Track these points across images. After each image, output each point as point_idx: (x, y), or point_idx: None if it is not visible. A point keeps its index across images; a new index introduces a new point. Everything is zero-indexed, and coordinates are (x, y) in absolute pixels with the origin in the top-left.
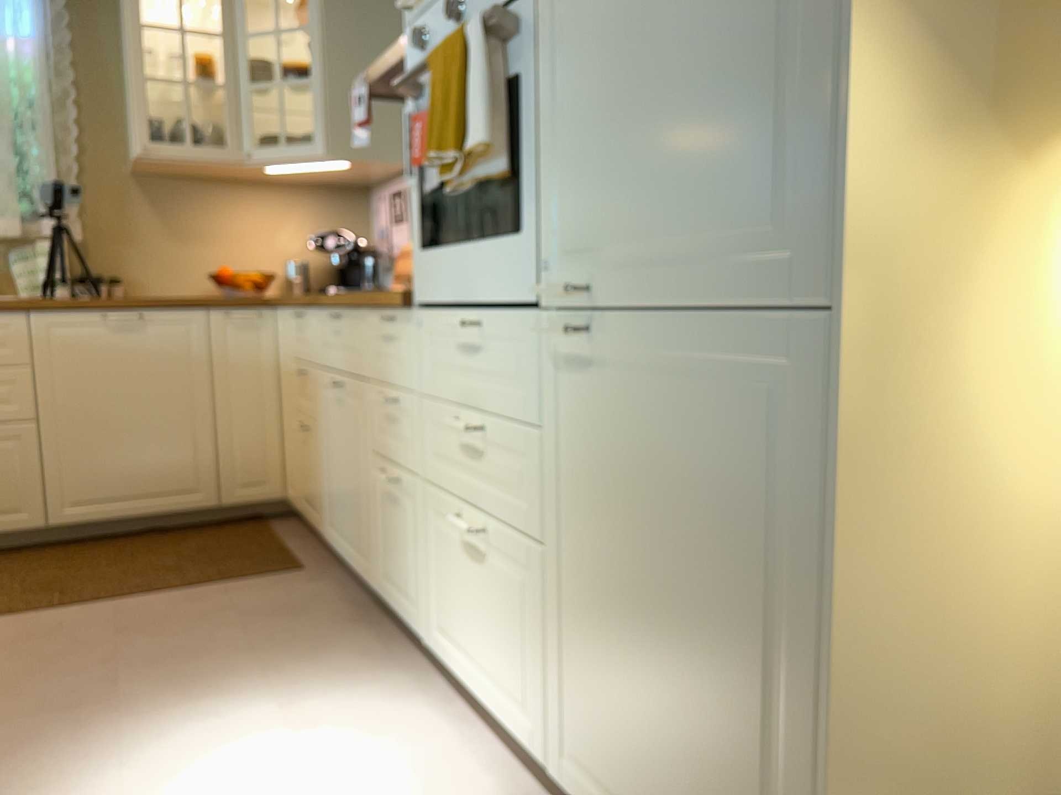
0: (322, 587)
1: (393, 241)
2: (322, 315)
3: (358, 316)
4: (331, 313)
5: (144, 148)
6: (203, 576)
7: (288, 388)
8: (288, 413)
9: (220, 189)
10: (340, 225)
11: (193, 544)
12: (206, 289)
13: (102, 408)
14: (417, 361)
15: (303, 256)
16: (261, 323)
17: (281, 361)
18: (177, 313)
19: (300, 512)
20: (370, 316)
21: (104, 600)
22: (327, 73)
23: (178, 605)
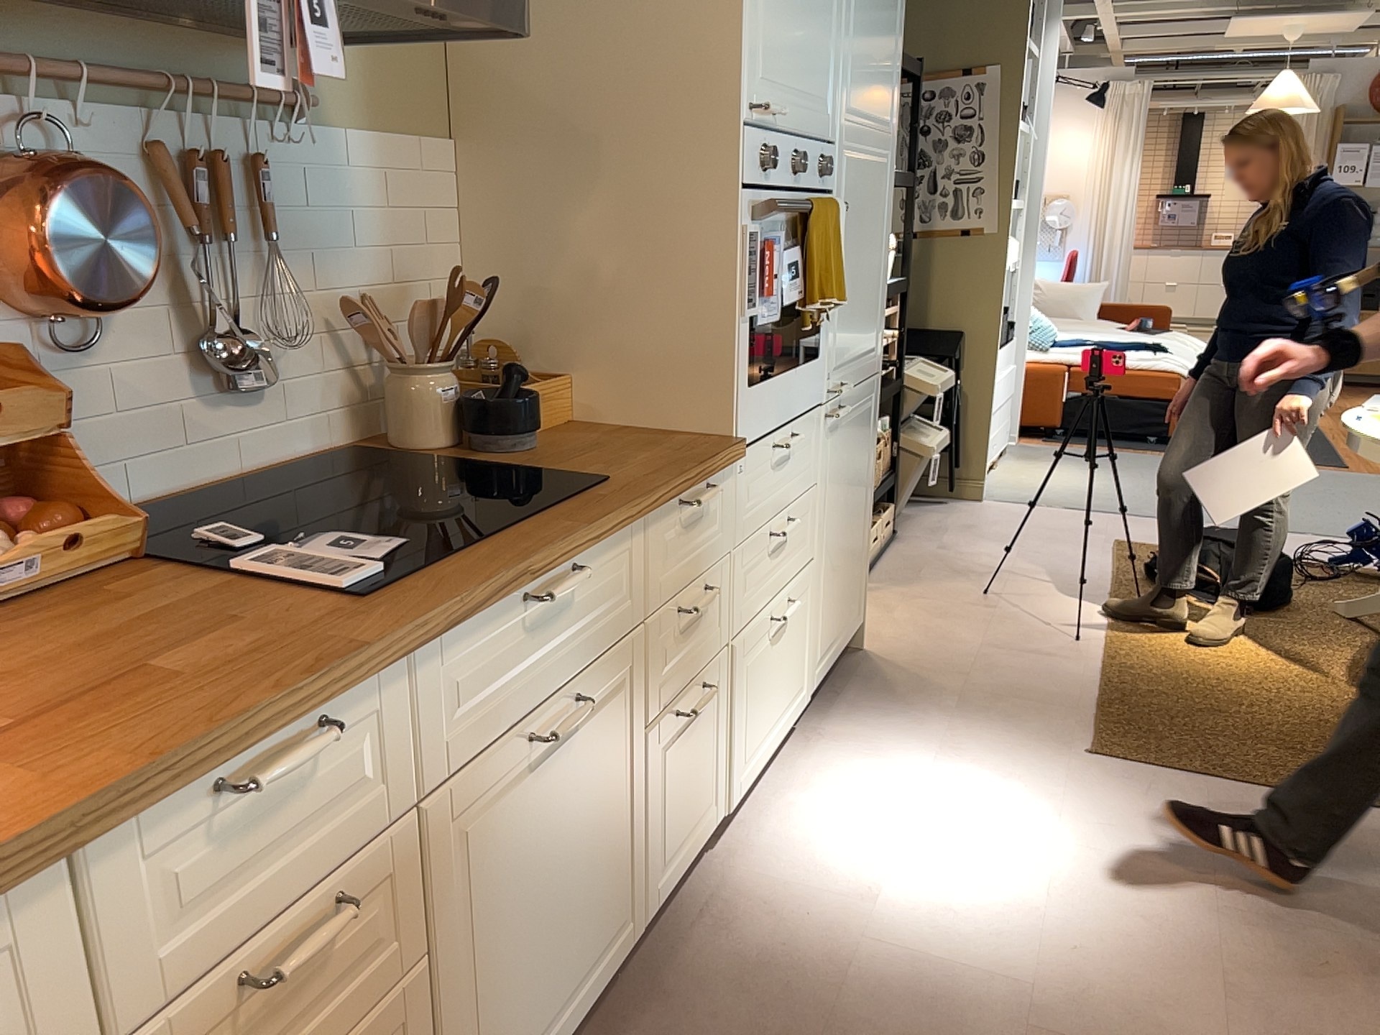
0: None
1: None
2: (470, 630)
3: (628, 533)
4: (526, 591)
5: None
6: None
7: None
8: None
9: None
10: None
11: None
12: None
13: None
14: (731, 515)
15: None
16: None
17: None
18: None
19: None
20: (659, 513)
21: None
22: None
23: None
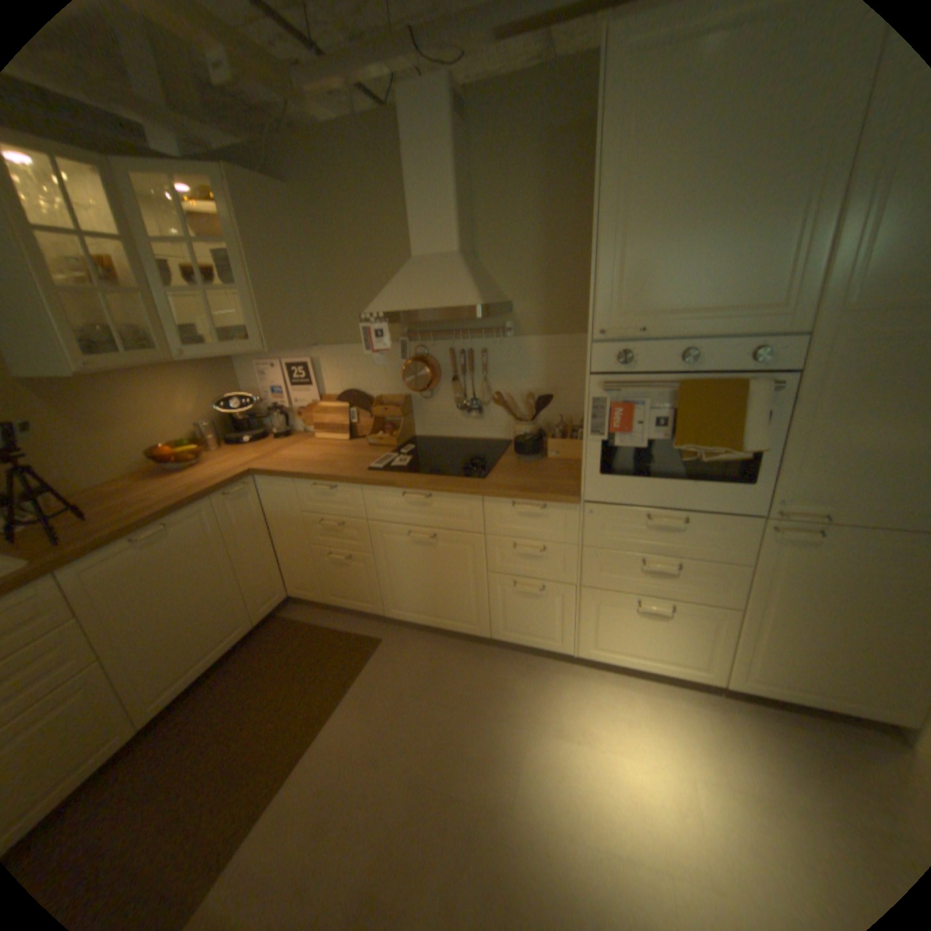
0: (415, 646)
1: (292, 397)
2: (383, 490)
3: (469, 498)
4: (406, 491)
5: (83, 366)
6: (332, 685)
7: (293, 530)
8: (293, 545)
9: (114, 377)
10: (216, 385)
11: (265, 664)
12: (129, 466)
13: (153, 615)
14: (578, 528)
15: (197, 416)
16: (246, 490)
17: (274, 512)
18: (189, 510)
19: (323, 603)
20: (494, 500)
21: (302, 749)
22: (245, 280)
23: (359, 716)
